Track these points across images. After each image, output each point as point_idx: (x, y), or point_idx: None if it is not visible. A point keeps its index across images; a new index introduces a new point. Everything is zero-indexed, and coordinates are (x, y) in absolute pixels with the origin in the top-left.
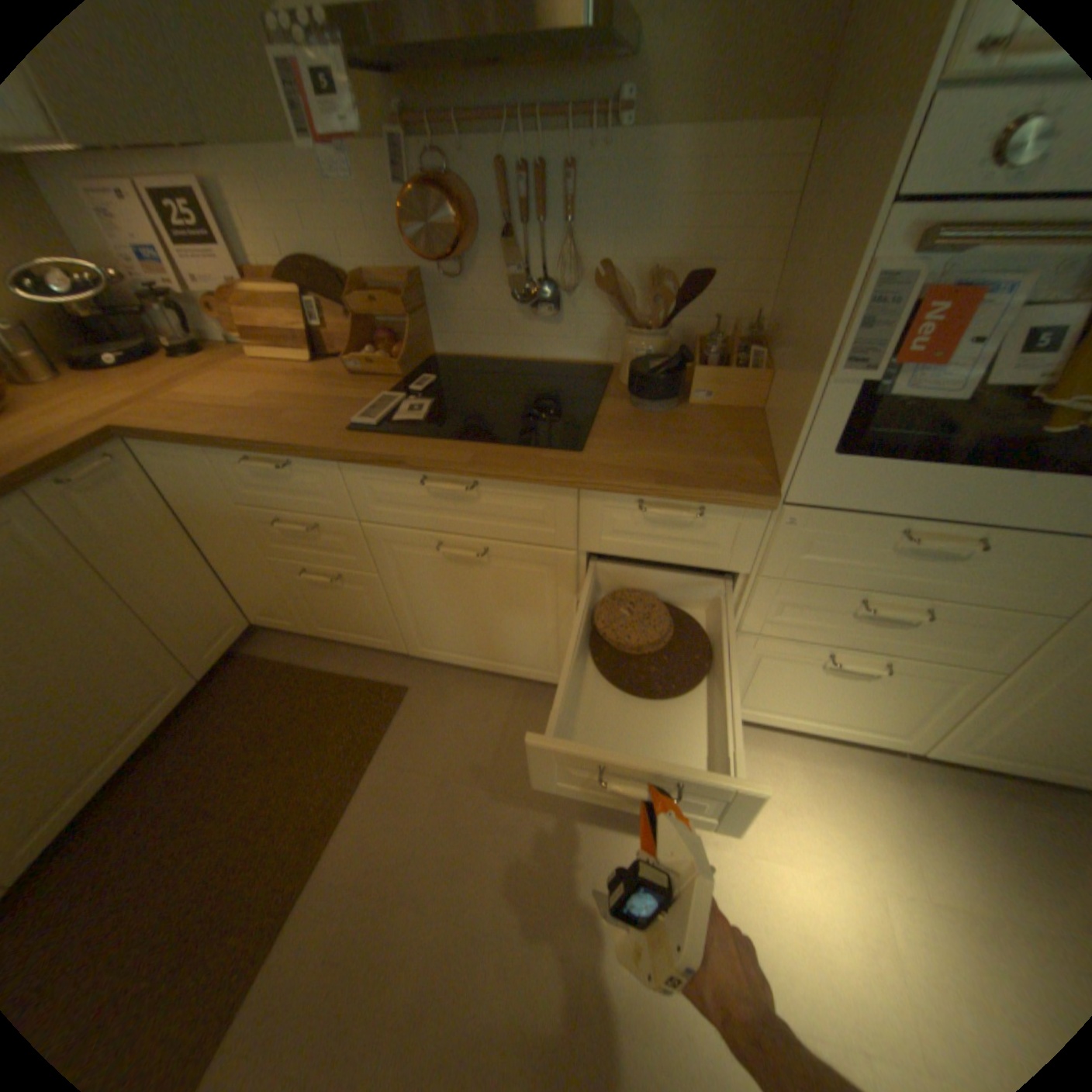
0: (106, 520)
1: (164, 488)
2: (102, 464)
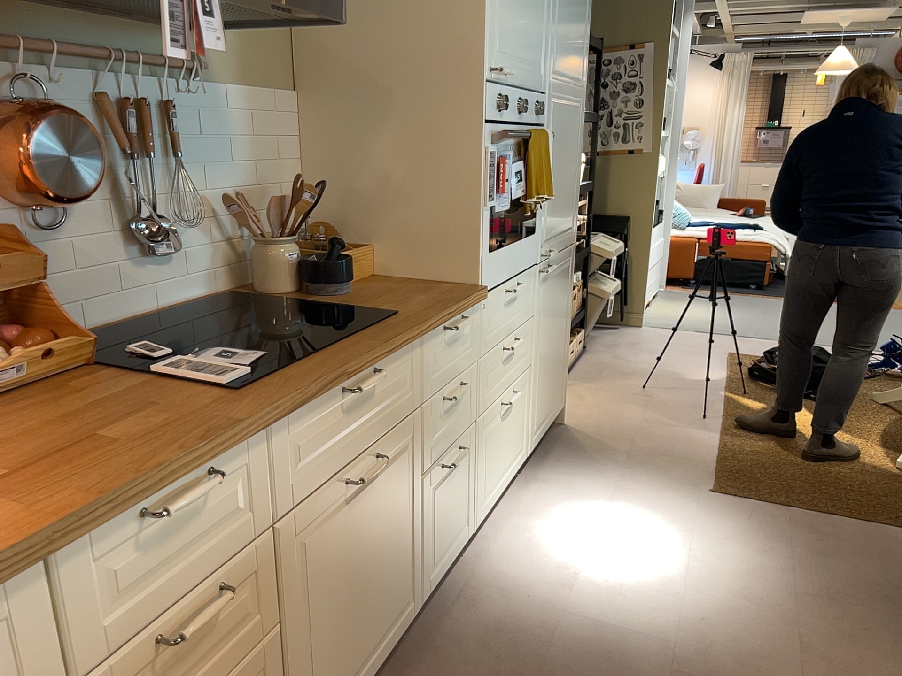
0: None
1: None
2: None
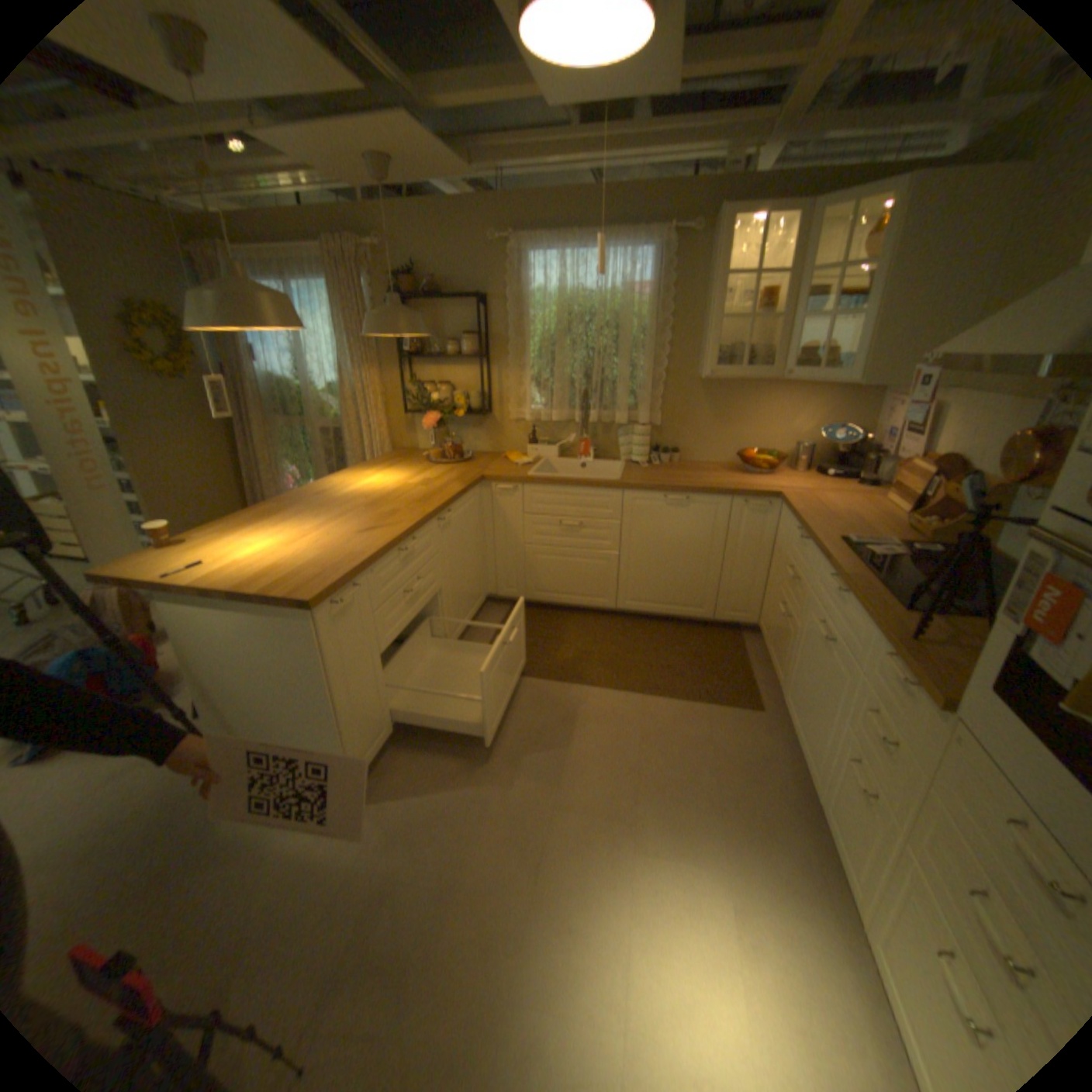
0: (746, 526)
1: (778, 530)
2: (762, 504)
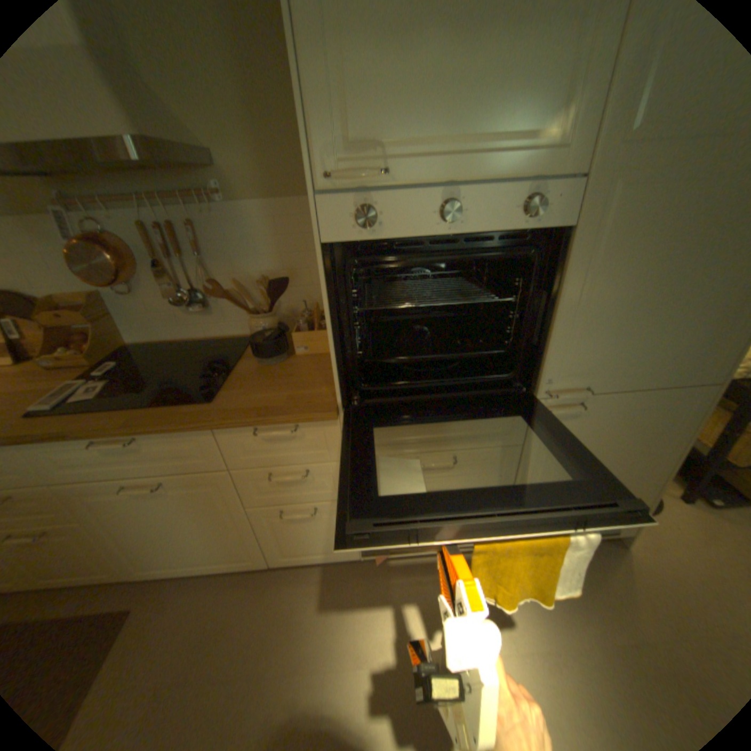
0: None
1: None
2: None
